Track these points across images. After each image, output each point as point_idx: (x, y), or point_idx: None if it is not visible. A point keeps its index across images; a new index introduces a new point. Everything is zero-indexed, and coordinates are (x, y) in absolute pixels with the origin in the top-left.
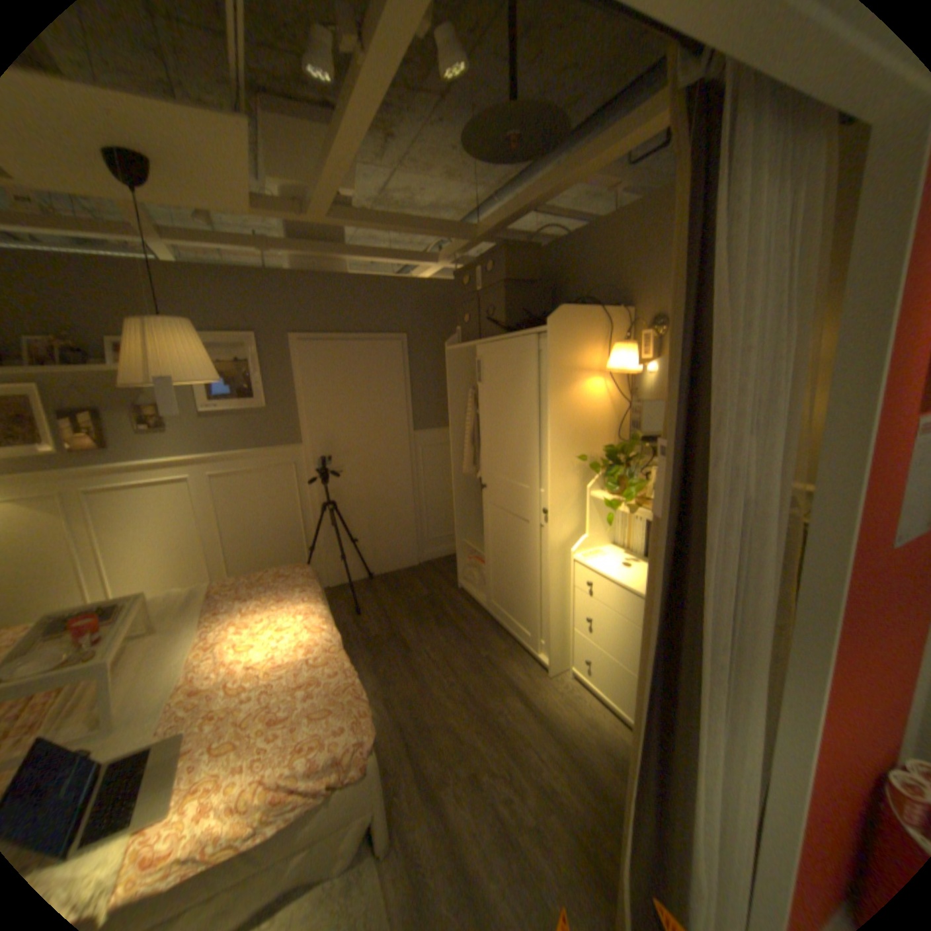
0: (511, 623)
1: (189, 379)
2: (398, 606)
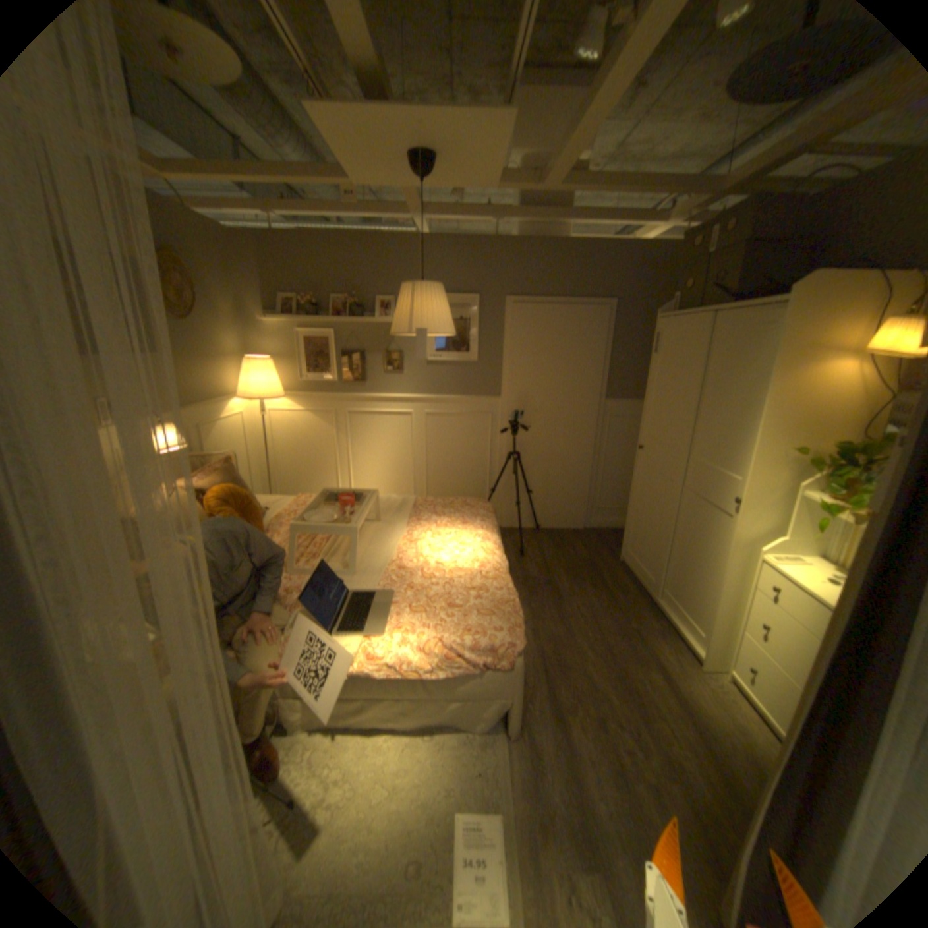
0: (670, 608)
1: (436, 332)
2: (558, 560)
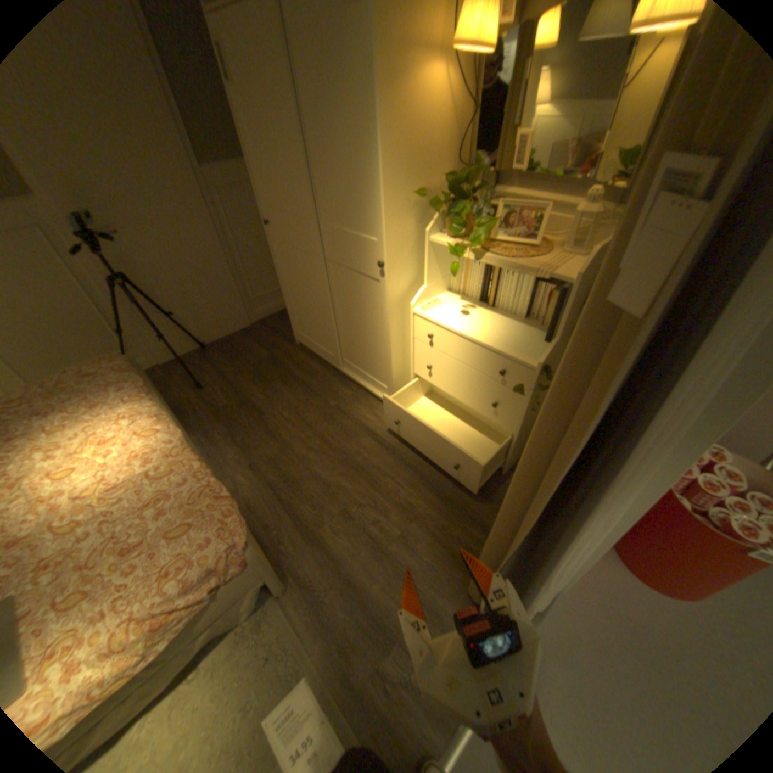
0: (354, 373)
1: None
2: (241, 373)
